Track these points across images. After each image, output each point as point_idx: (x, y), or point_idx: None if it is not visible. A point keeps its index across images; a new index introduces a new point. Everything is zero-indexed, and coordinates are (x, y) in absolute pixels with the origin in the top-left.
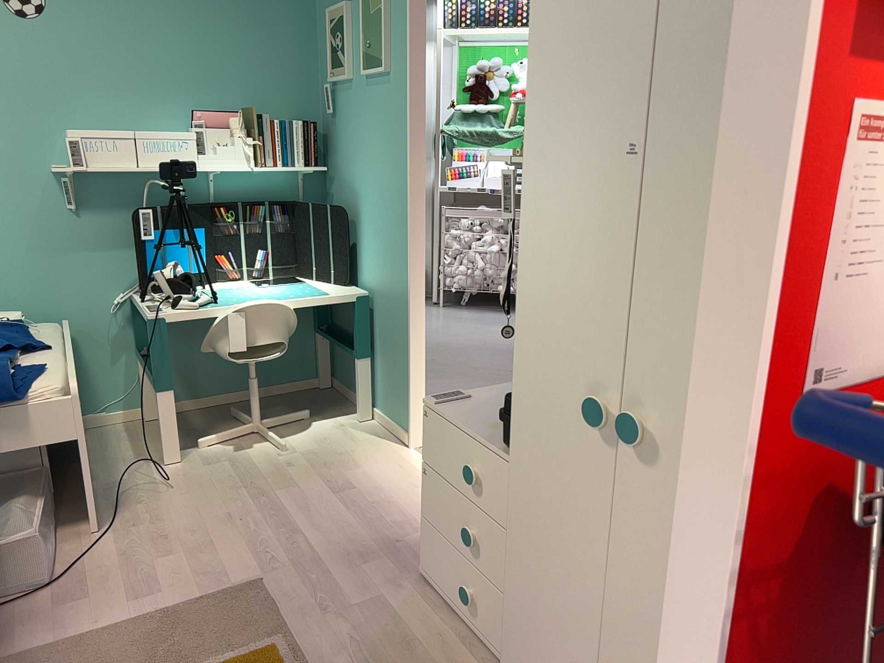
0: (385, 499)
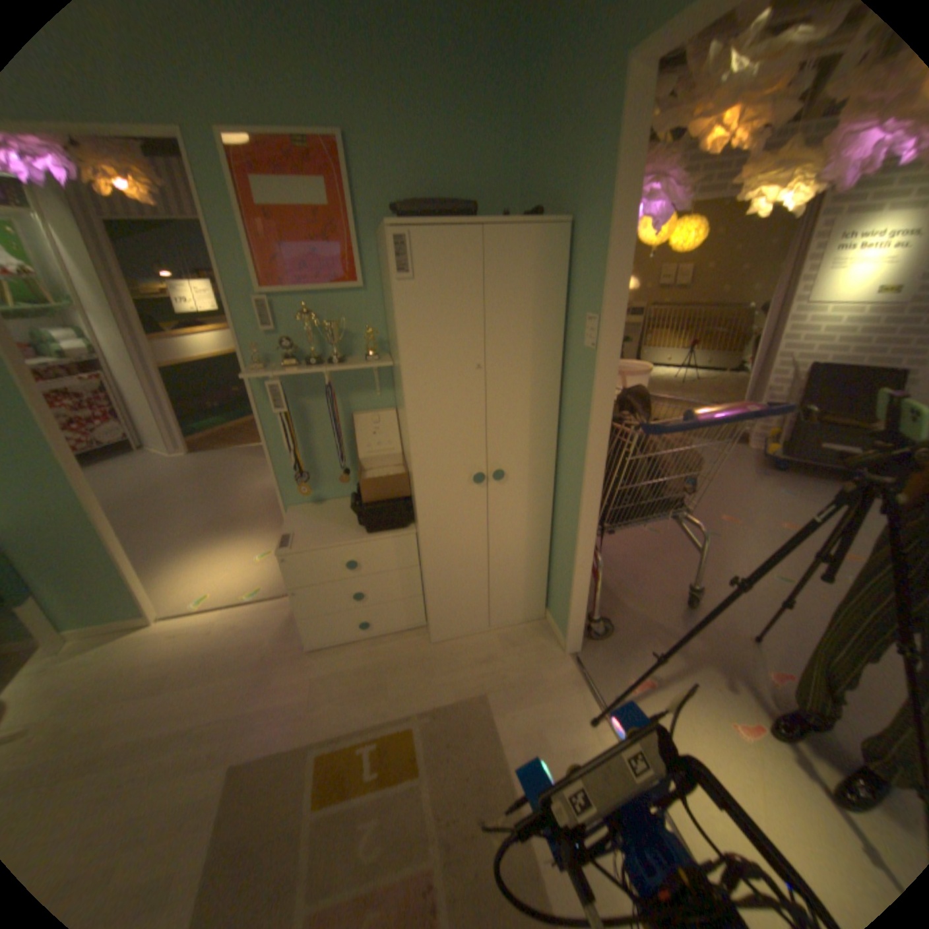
0: (203, 657)
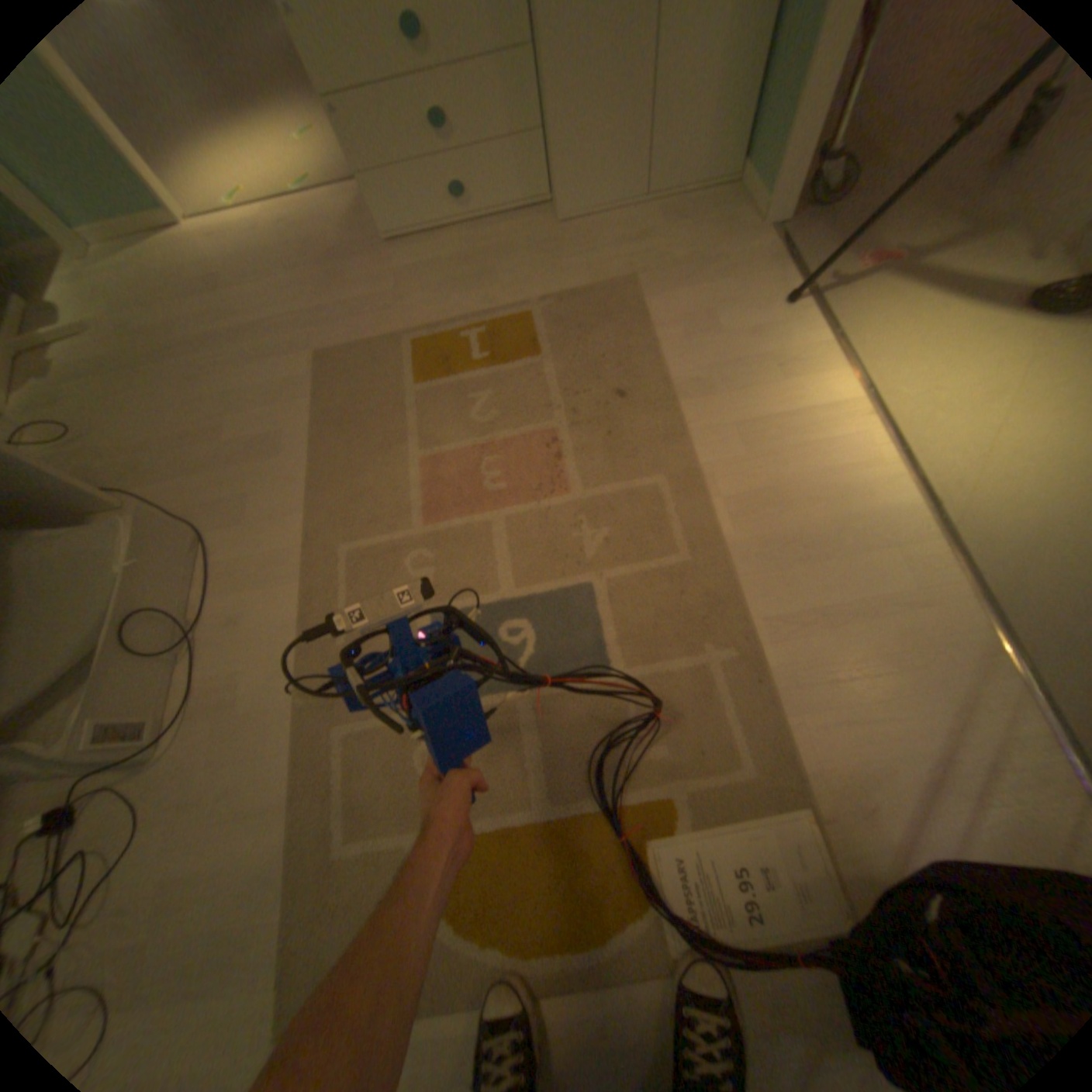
0: (252, 254)
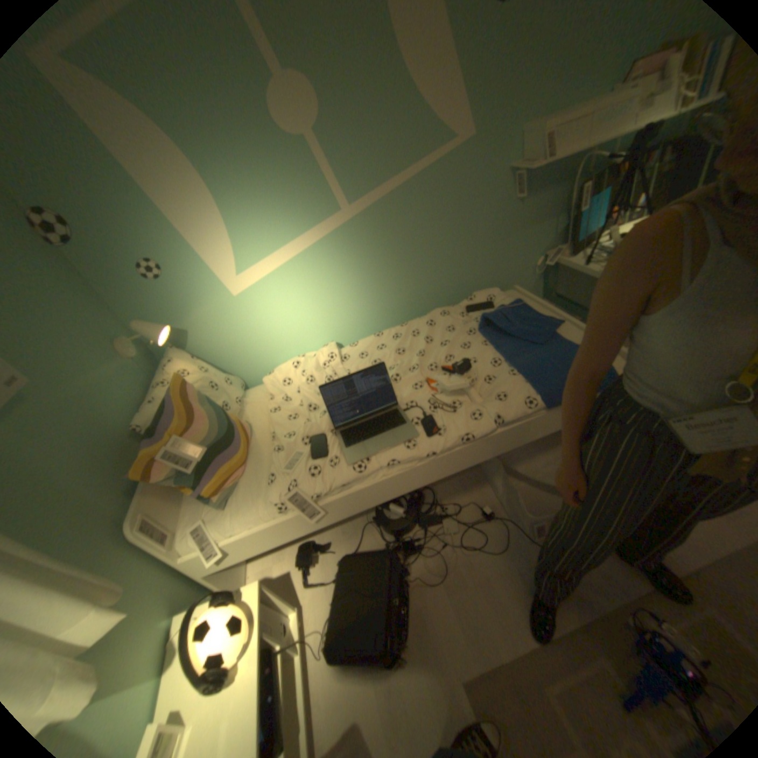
0: None
